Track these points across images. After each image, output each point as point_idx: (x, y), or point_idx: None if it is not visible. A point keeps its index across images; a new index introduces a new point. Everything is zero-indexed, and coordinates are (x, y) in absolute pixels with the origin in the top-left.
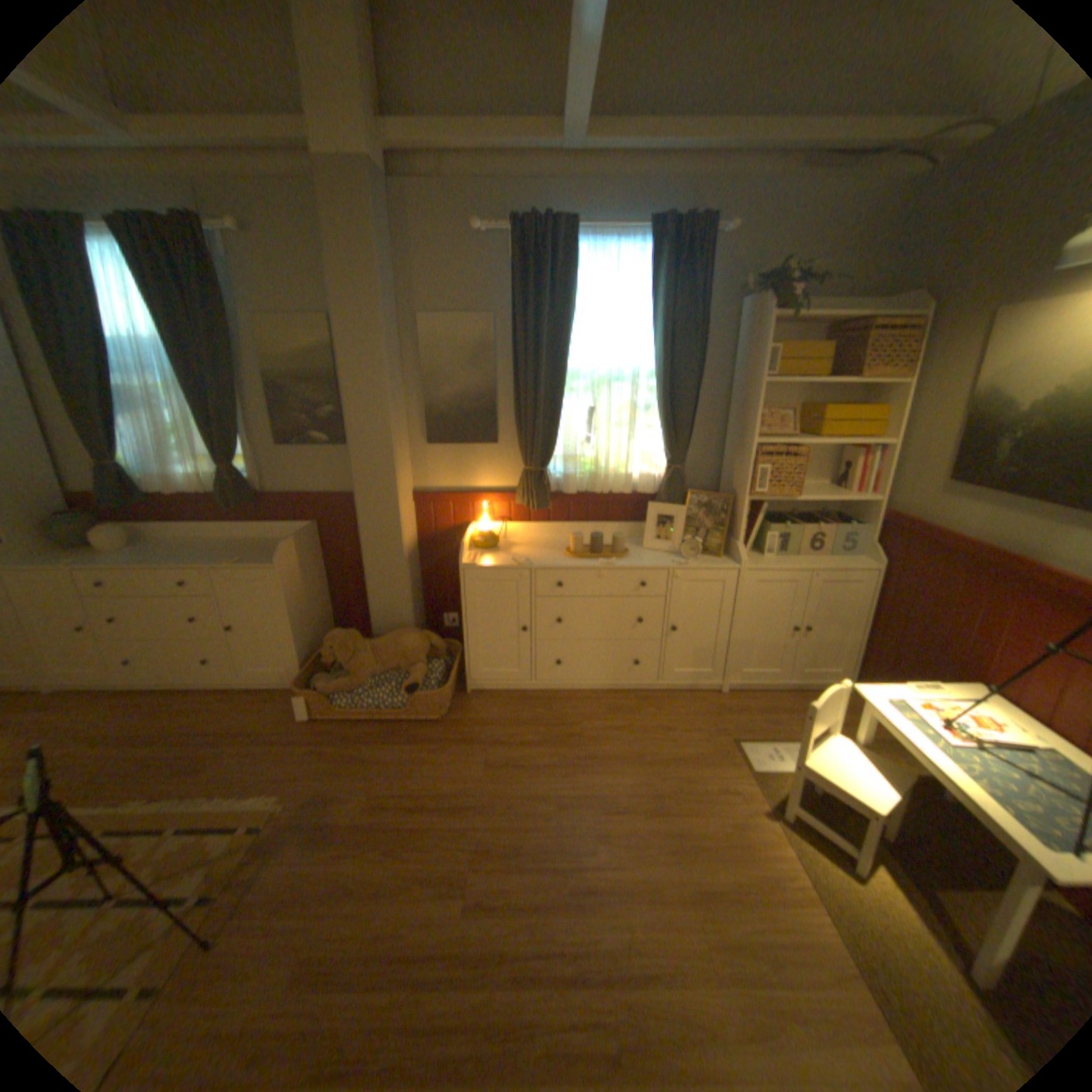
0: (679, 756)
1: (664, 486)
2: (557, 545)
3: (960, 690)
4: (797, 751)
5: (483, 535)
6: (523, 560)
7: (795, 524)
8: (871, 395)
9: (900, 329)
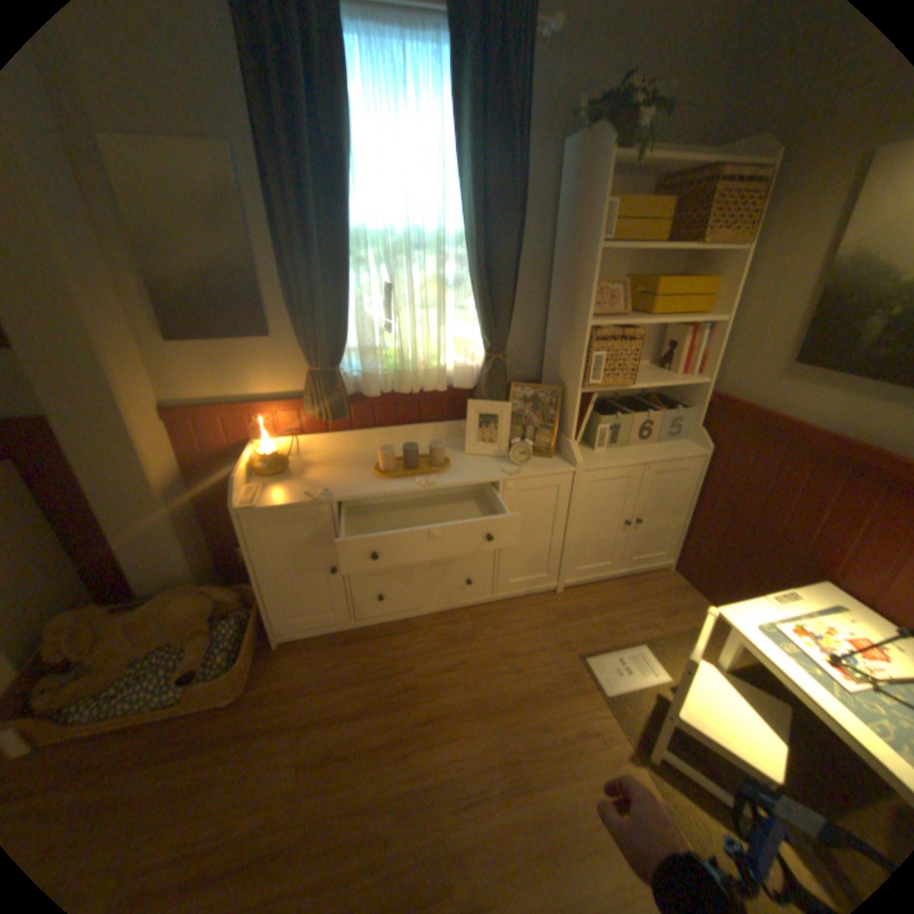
0: (528, 693)
1: (486, 379)
2: (365, 458)
3: (815, 595)
4: (642, 658)
5: (266, 458)
6: (321, 490)
7: (625, 413)
8: (698, 266)
9: (738, 185)
